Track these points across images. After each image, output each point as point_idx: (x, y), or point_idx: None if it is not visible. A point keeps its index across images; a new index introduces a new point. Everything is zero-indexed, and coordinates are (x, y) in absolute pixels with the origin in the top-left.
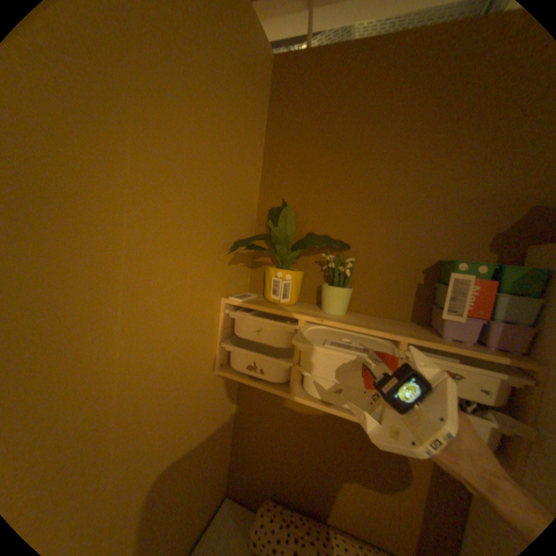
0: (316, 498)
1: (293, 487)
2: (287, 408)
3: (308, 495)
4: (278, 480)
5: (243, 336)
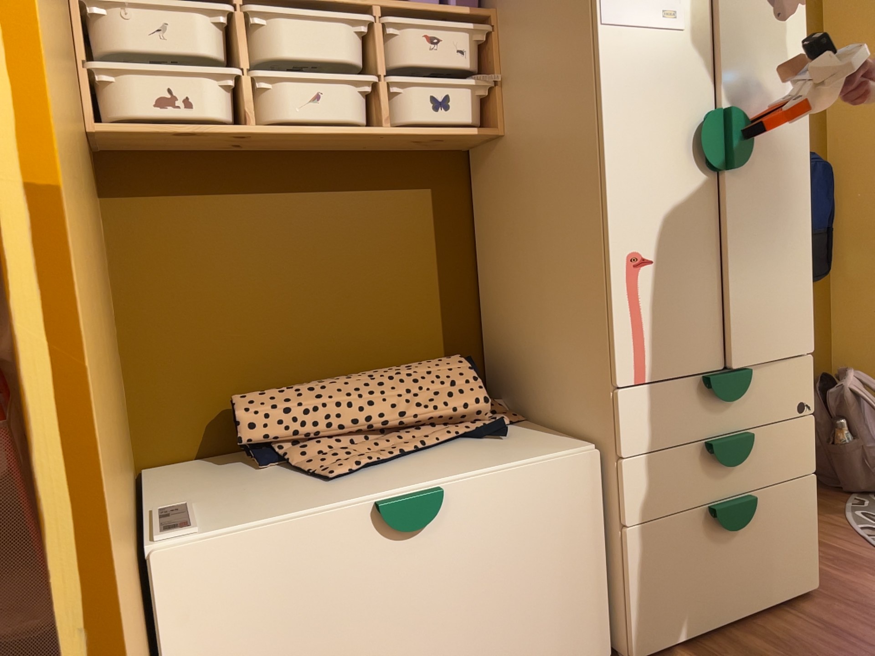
0: (309, 361)
1: (268, 367)
2: (222, 227)
3: (297, 363)
4: (239, 371)
5: (128, 55)
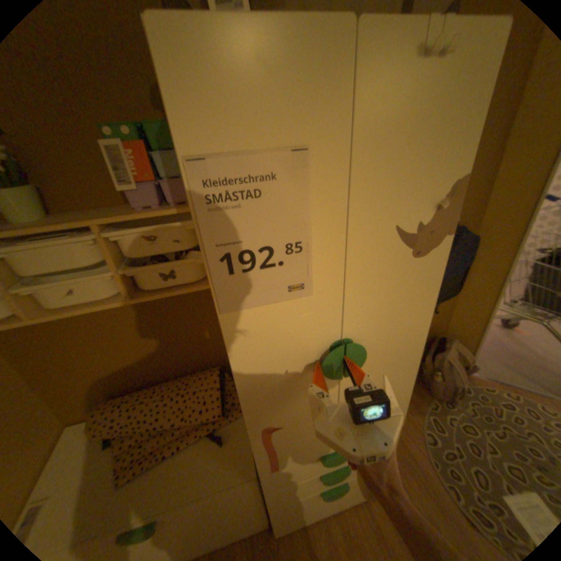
0: (139, 376)
1: (117, 382)
2: (66, 332)
3: (132, 378)
4: (101, 386)
5: None
